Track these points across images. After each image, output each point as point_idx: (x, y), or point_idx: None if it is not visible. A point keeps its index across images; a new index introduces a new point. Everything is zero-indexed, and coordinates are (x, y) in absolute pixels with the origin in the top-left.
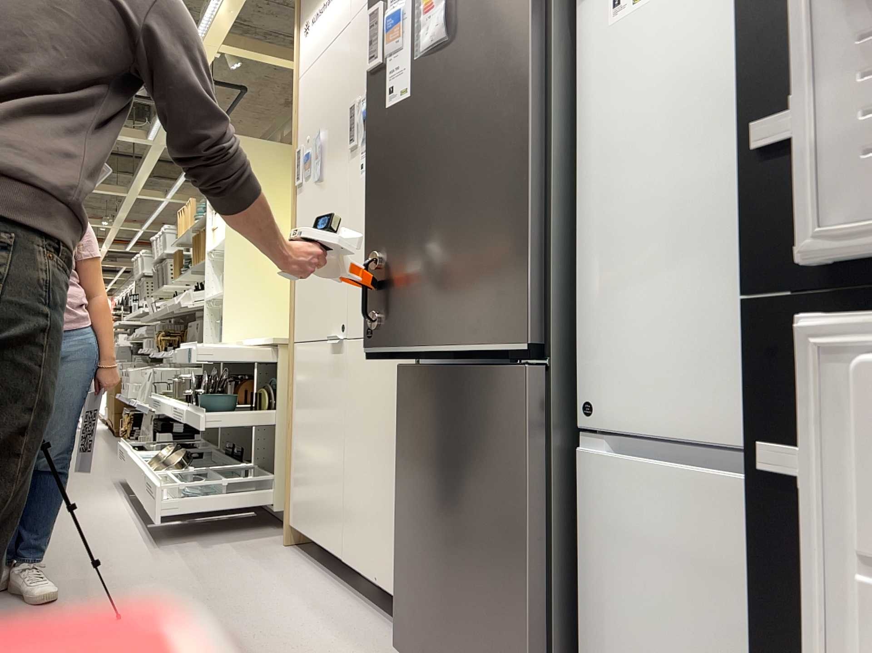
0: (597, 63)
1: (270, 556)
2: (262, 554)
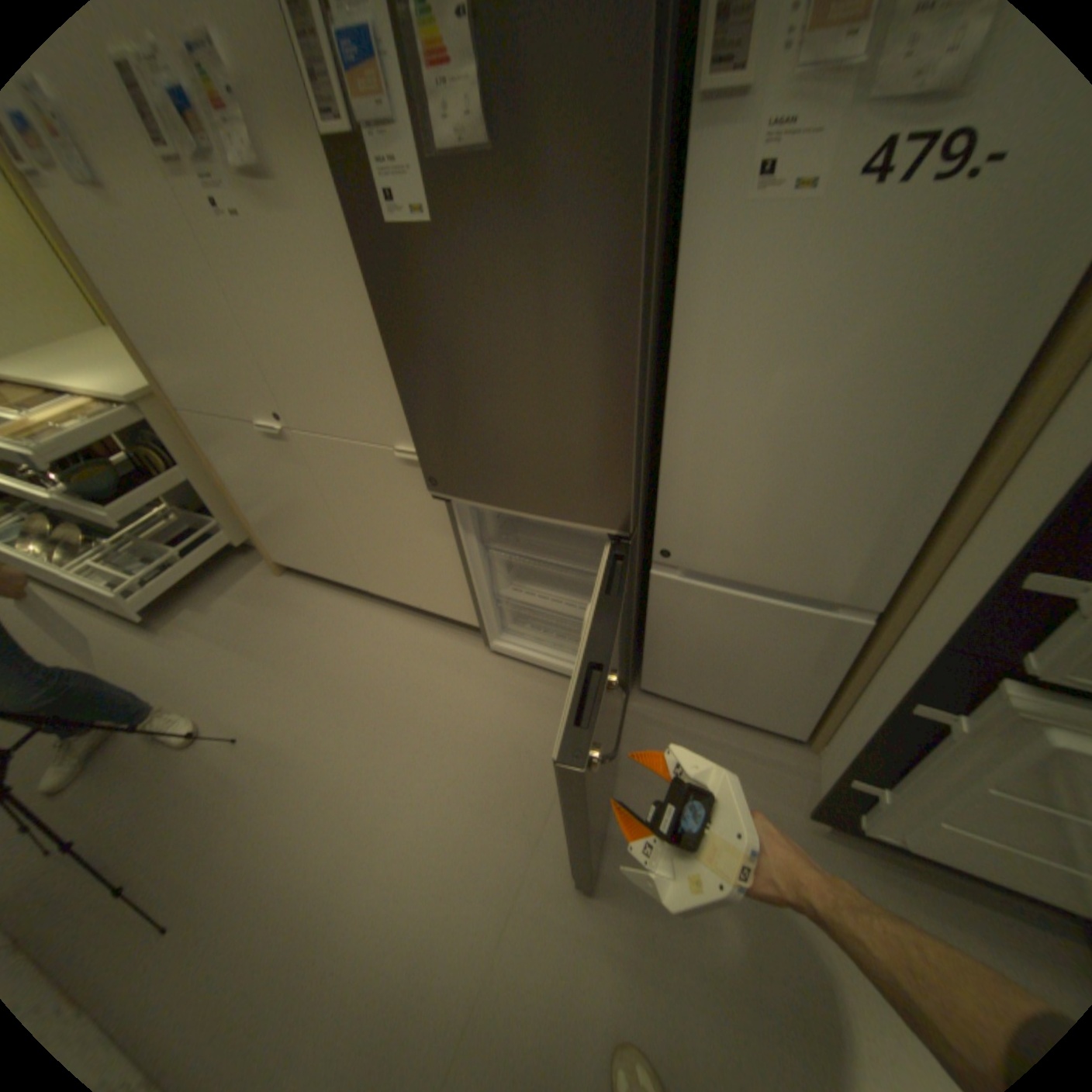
0: (710, 241)
1: (279, 595)
2: (269, 596)
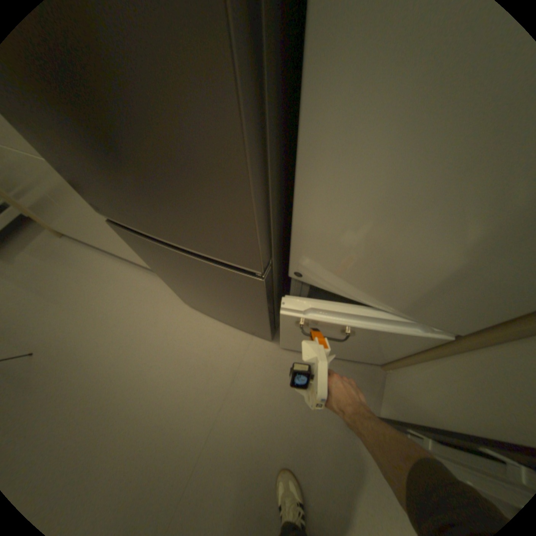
0: None
1: (60, 251)
2: (53, 252)
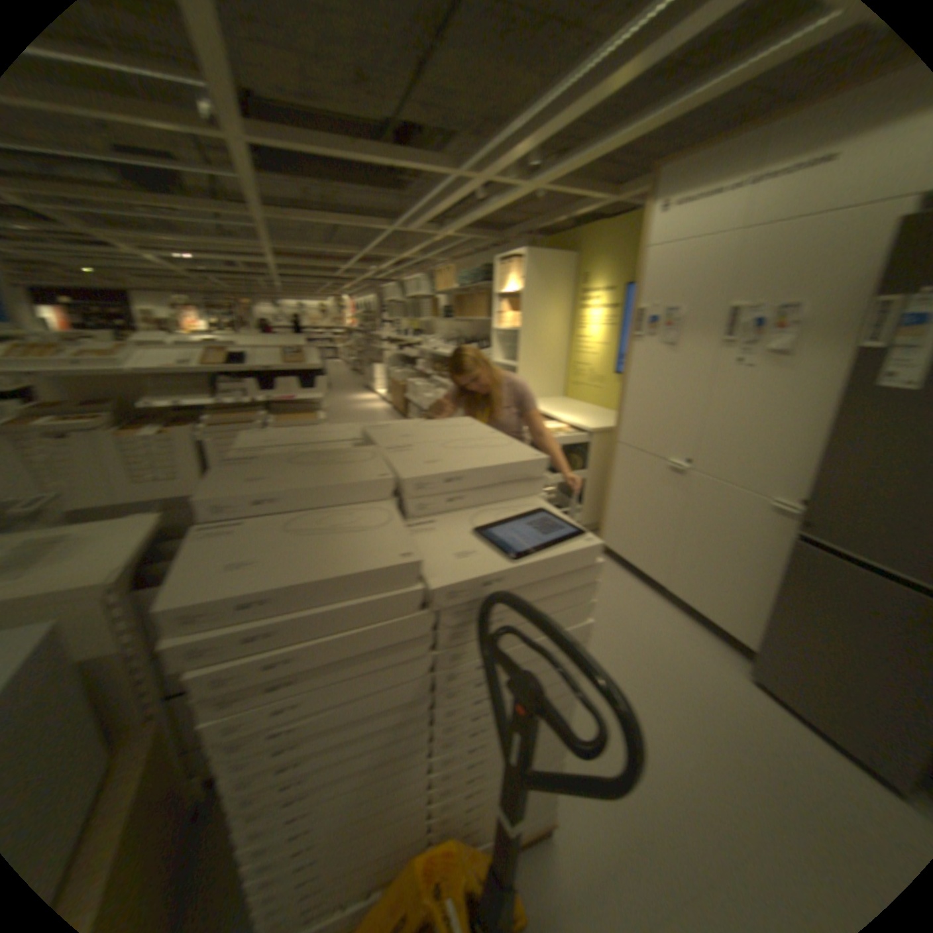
0: None
1: None
2: None
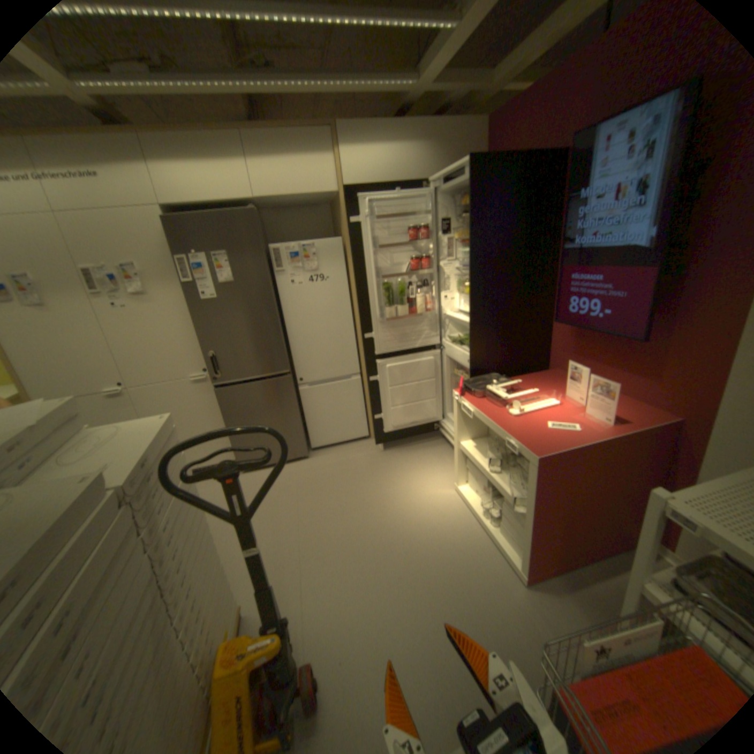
0: (286, 295)
1: None
2: None
